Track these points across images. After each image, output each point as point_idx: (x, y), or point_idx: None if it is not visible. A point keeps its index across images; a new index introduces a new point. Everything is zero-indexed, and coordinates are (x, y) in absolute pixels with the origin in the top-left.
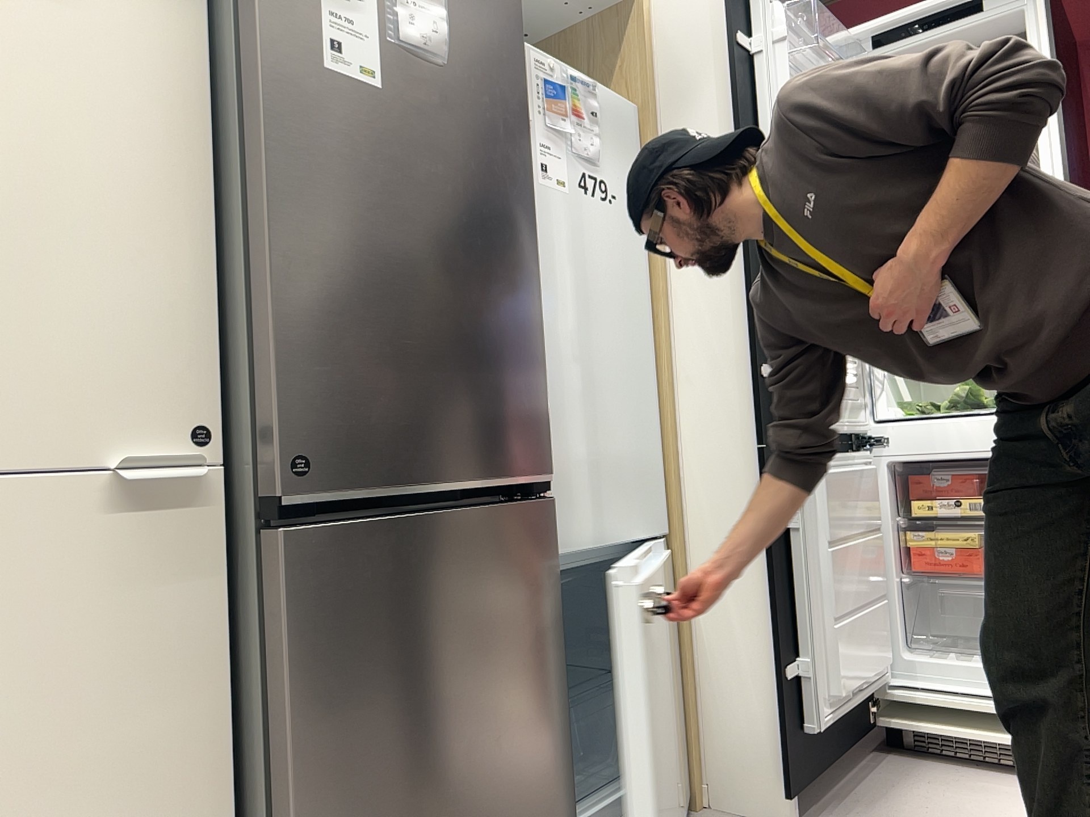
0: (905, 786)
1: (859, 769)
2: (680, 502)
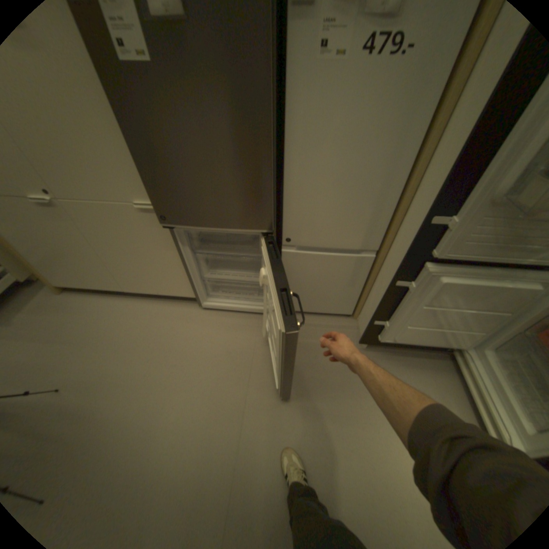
0: (422, 373)
1: (423, 354)
2: (389, 241)
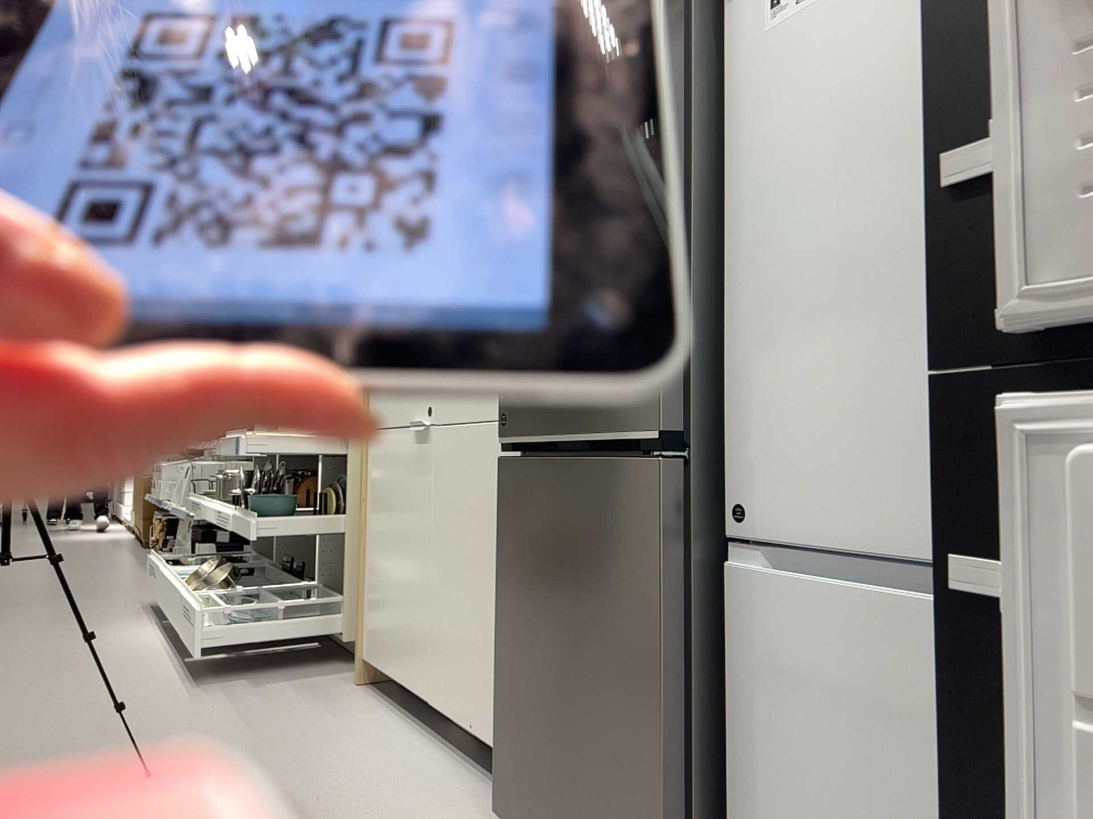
0: None
1: None
2: None
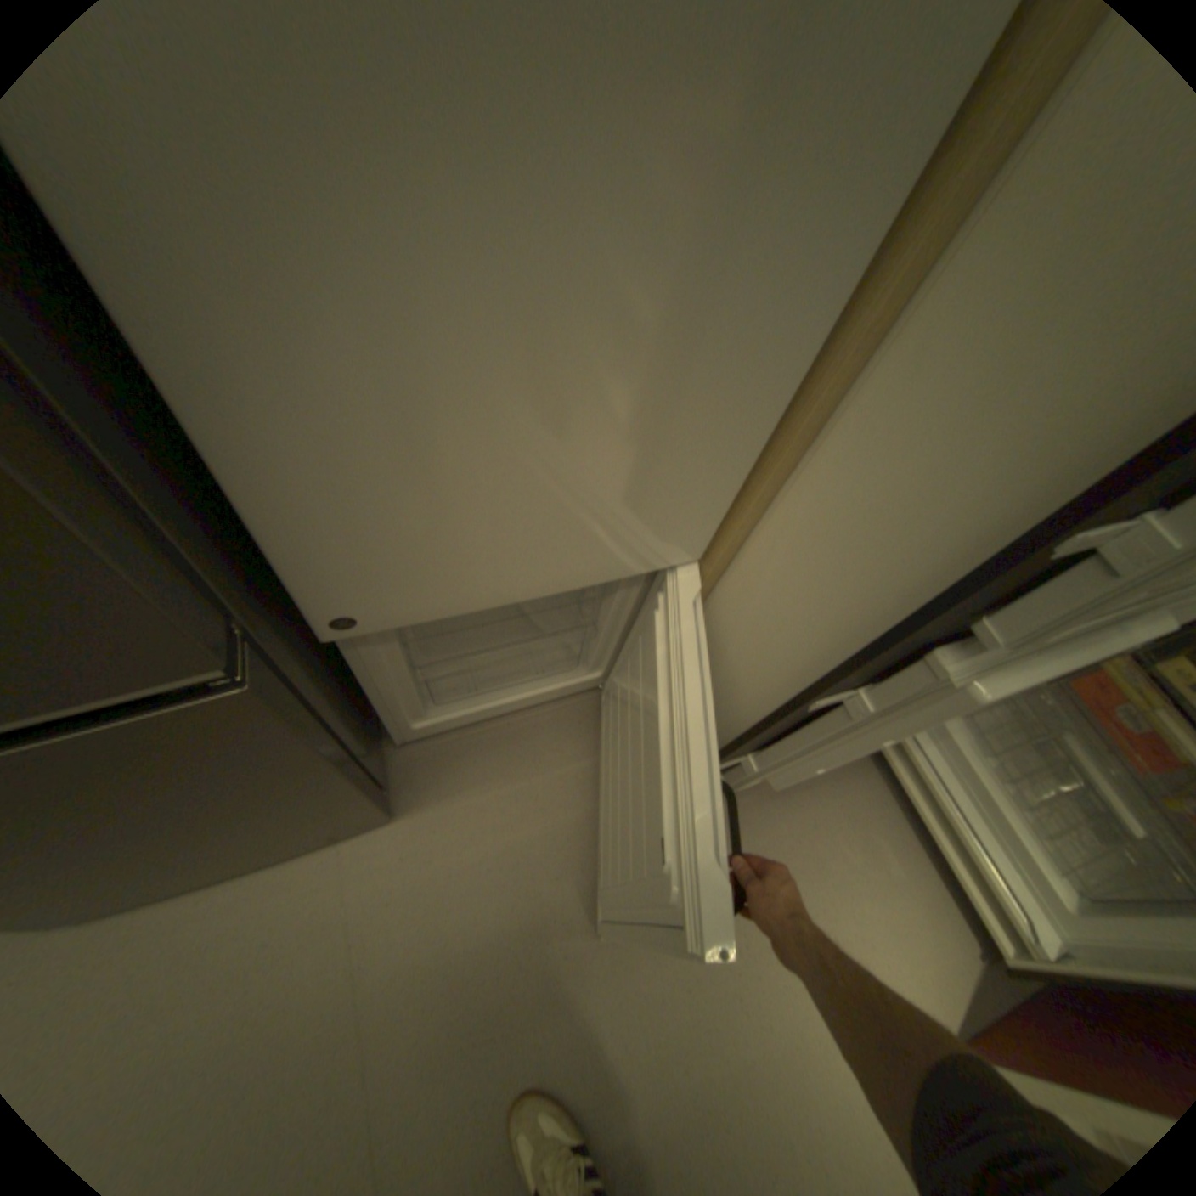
0: (813, 799)
1: None
2: (742, 530)
